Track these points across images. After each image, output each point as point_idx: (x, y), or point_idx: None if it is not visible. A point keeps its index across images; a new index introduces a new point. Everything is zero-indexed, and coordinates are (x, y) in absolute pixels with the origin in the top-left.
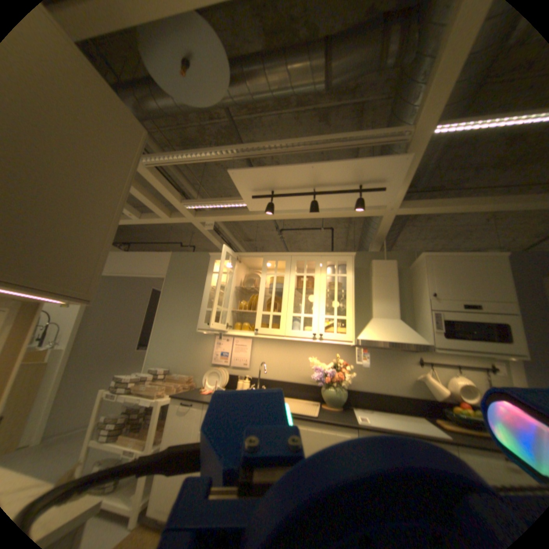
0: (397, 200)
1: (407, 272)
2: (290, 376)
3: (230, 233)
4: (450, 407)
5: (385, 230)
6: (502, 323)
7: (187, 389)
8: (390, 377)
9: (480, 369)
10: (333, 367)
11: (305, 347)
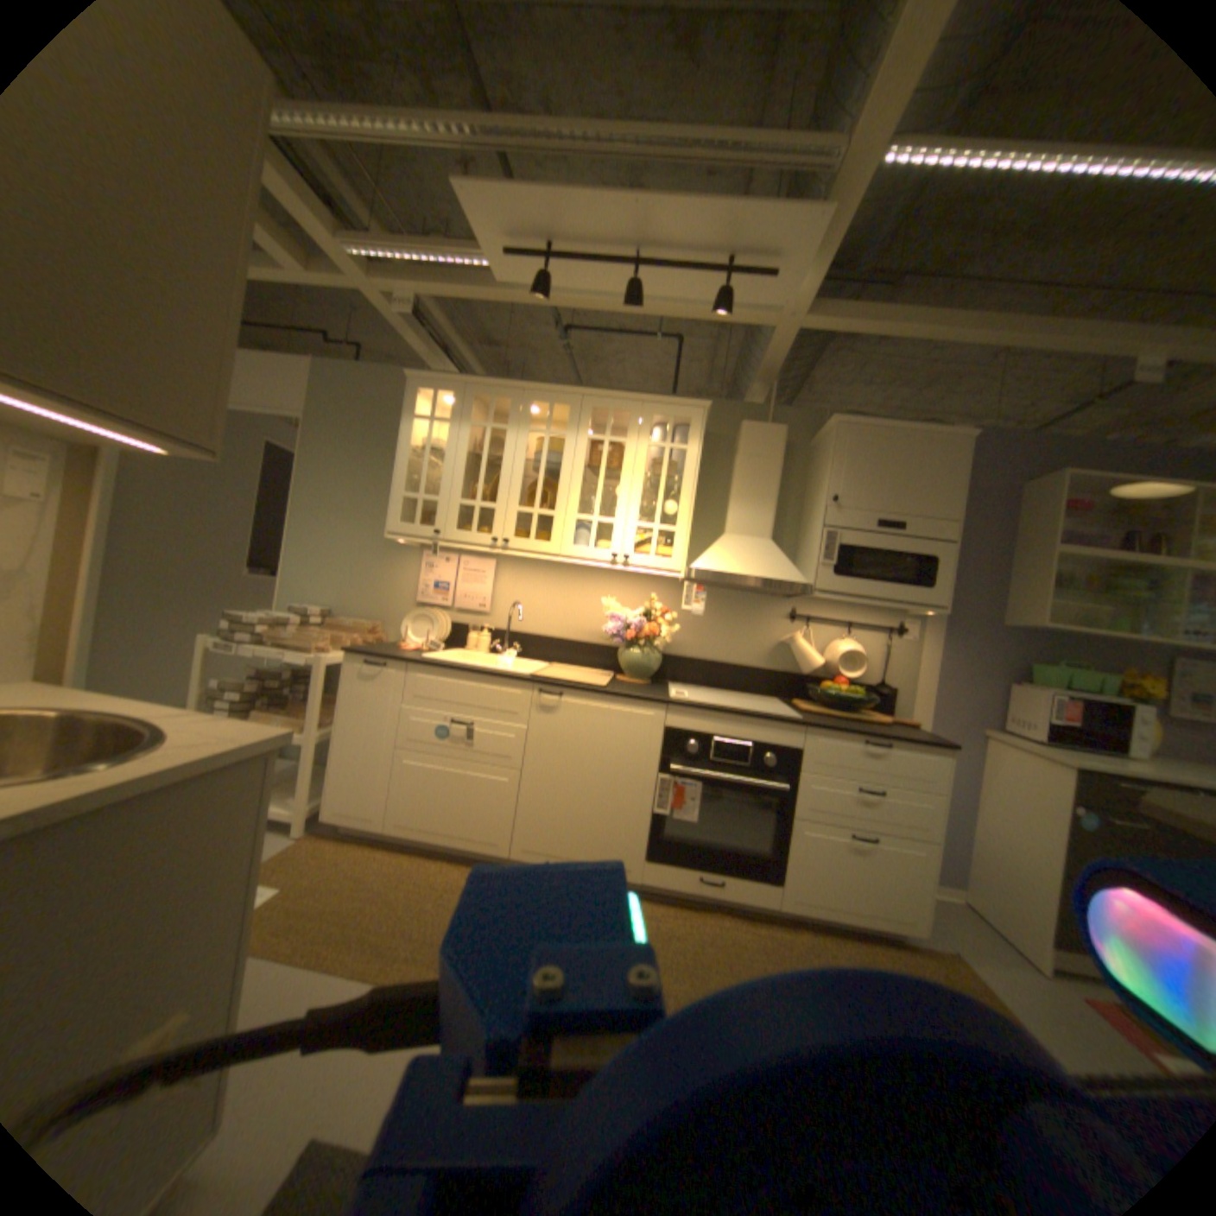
0: (804, 299)
1: (803, 452)
2: (564, 630)
3: (447, 323)
4: (817, 683)
5: (777, 359)
6: (927, 555)
7: (369, 645)
8: (737, 637)
9: (880, 630)
10: (643, 616)
11: (596, 581)
